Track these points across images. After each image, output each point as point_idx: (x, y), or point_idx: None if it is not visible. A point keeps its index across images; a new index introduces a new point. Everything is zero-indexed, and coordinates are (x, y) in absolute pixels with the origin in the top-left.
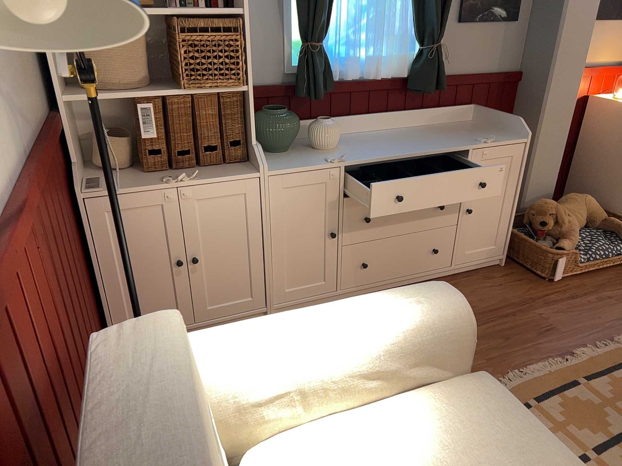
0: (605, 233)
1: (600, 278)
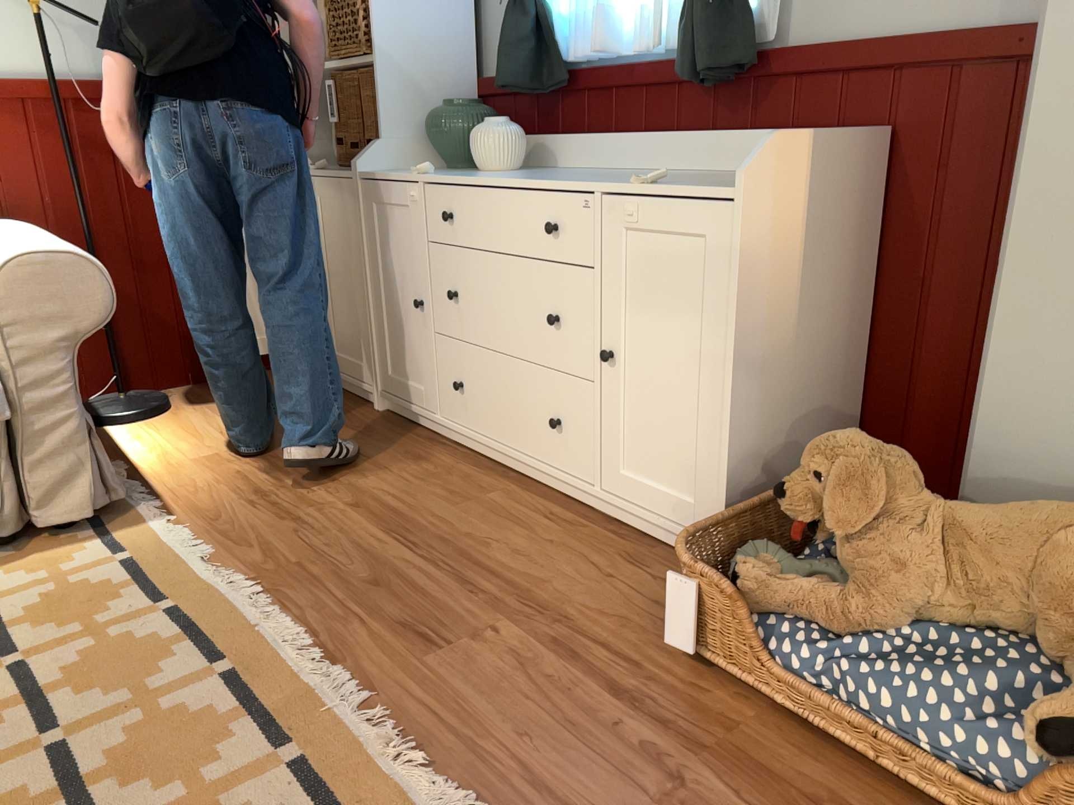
0: (1043, 686)
1: (827, 773)
